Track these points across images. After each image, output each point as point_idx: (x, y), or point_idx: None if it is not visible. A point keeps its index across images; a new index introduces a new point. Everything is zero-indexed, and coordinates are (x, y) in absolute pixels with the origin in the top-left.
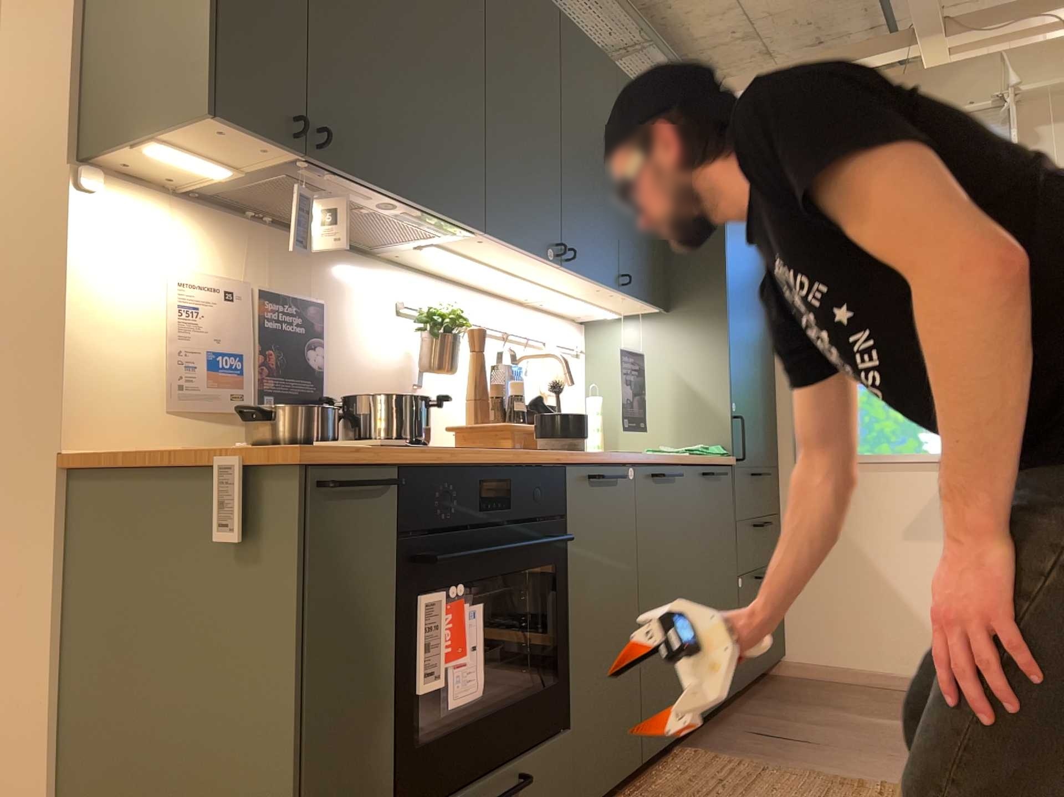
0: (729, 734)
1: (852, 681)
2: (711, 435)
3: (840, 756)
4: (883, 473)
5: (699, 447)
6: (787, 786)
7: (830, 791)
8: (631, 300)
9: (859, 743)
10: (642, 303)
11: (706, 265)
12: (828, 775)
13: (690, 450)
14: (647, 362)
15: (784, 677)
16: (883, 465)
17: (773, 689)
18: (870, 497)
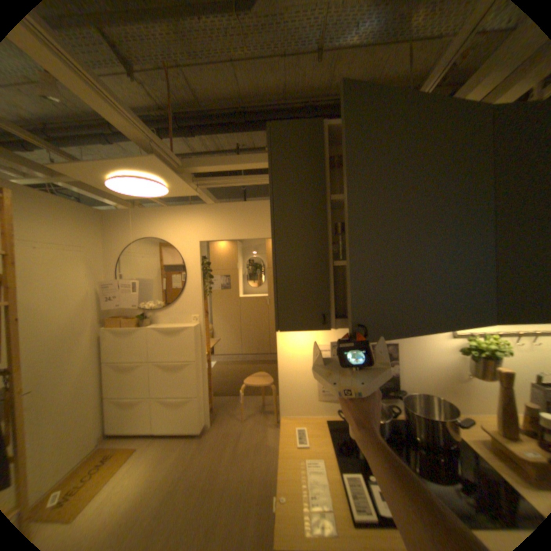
0: None
1: None
2: None
3: None
4: None
5: None
6: None
7: None
8: None
9: None
10: None
11: None
12: None
13: None
14: None
15: None
16: None
17: None
18: None
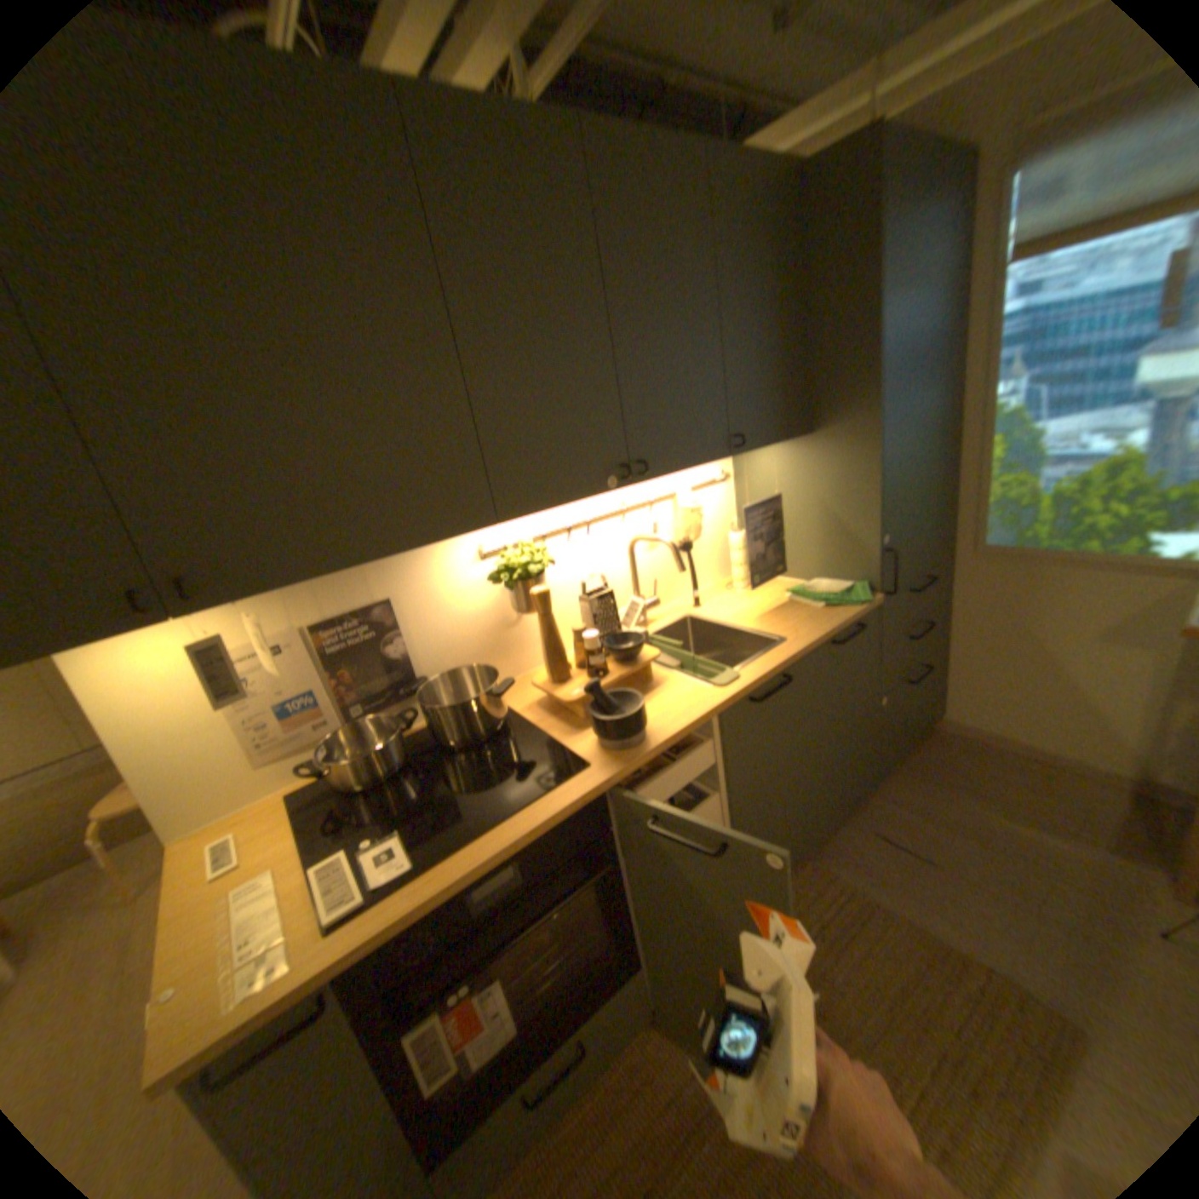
0: (856, 838)
1: (1010, 751)
2: (856, 570)
3: (958, 898)
4: (1085, 572)
5: (837, 591)
6: (884, 953)
7: (927, 972)
8: (755, 447)
9: (986, 877)
10: (770, 444)
11: (855, 377)
12: (932, 941)
13: (826, 598)
14: (789, 487)
15: (940, 735)
16: (1086, 563)
17: (922, 757)
18: (1063, 596)
